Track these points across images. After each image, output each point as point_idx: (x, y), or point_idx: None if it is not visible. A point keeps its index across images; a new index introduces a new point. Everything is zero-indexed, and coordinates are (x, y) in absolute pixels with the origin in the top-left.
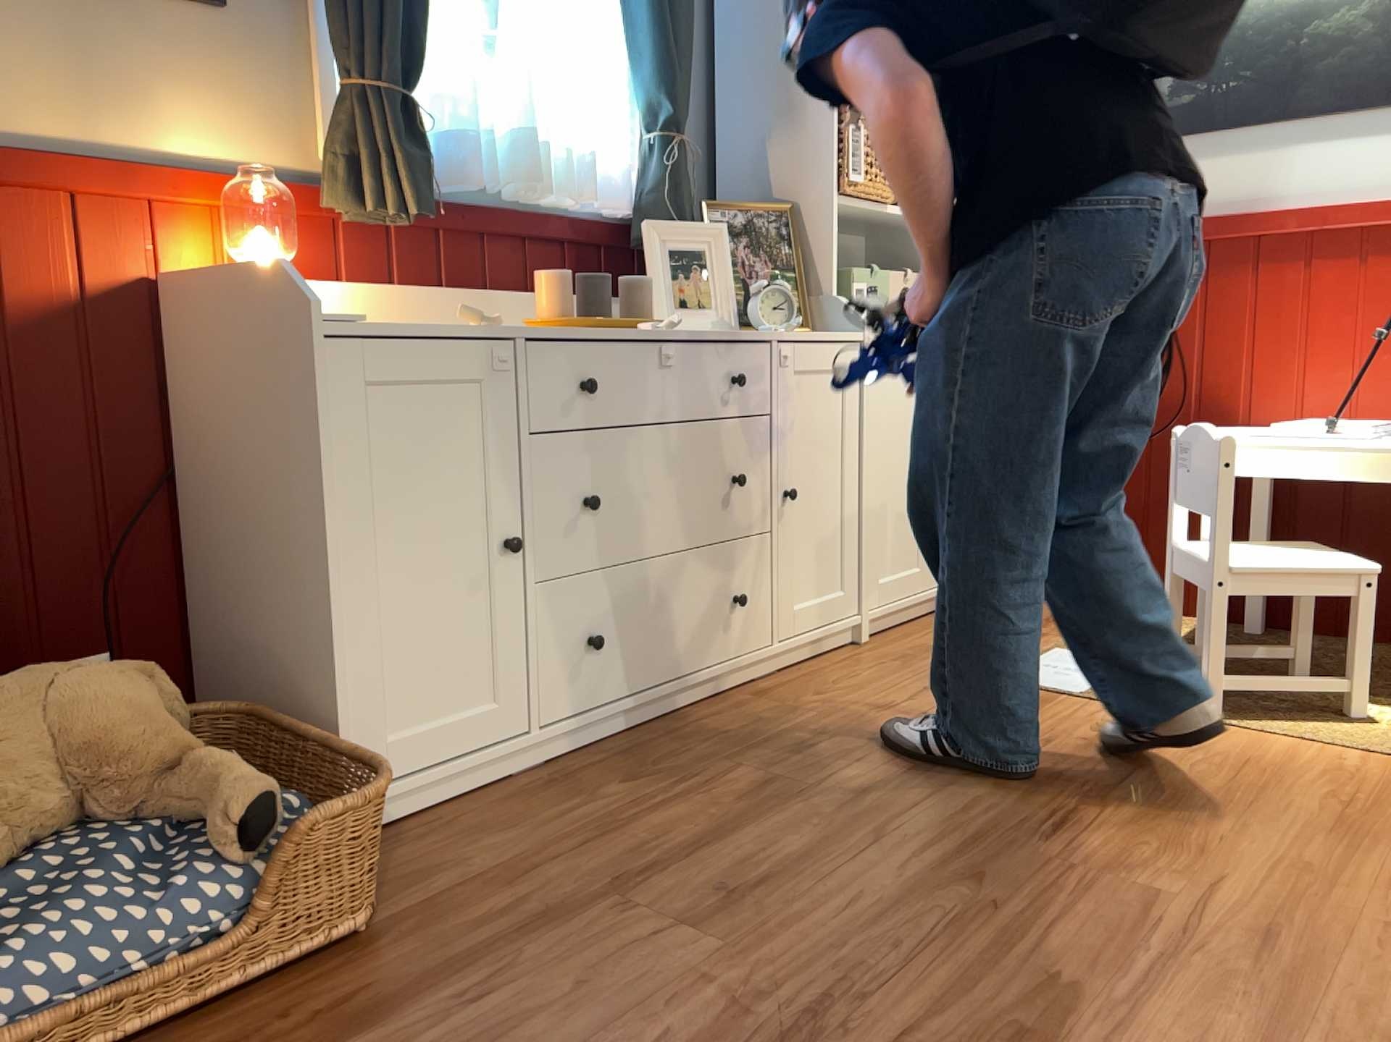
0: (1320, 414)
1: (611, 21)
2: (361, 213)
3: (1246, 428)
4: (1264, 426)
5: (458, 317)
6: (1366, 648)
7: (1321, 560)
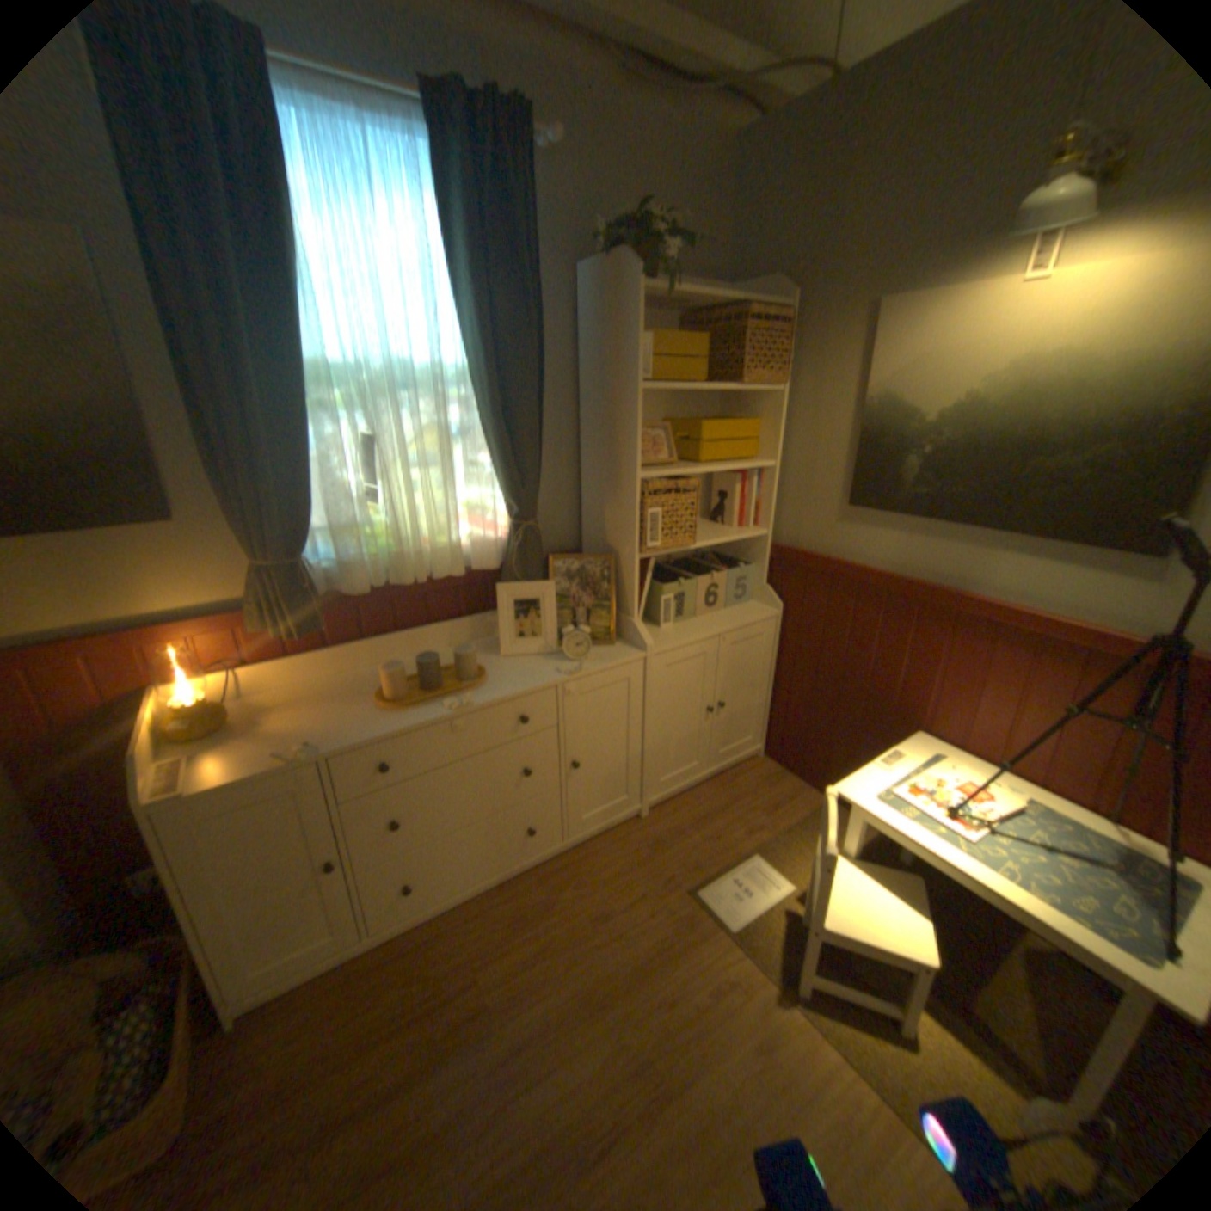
0: (983, 750)
1: (478, 447)
2: (274, 633)
3: (927, 740)
4: (942, 740)
5: (276, 755)
6: (921, 1008)
7: (902, 940)
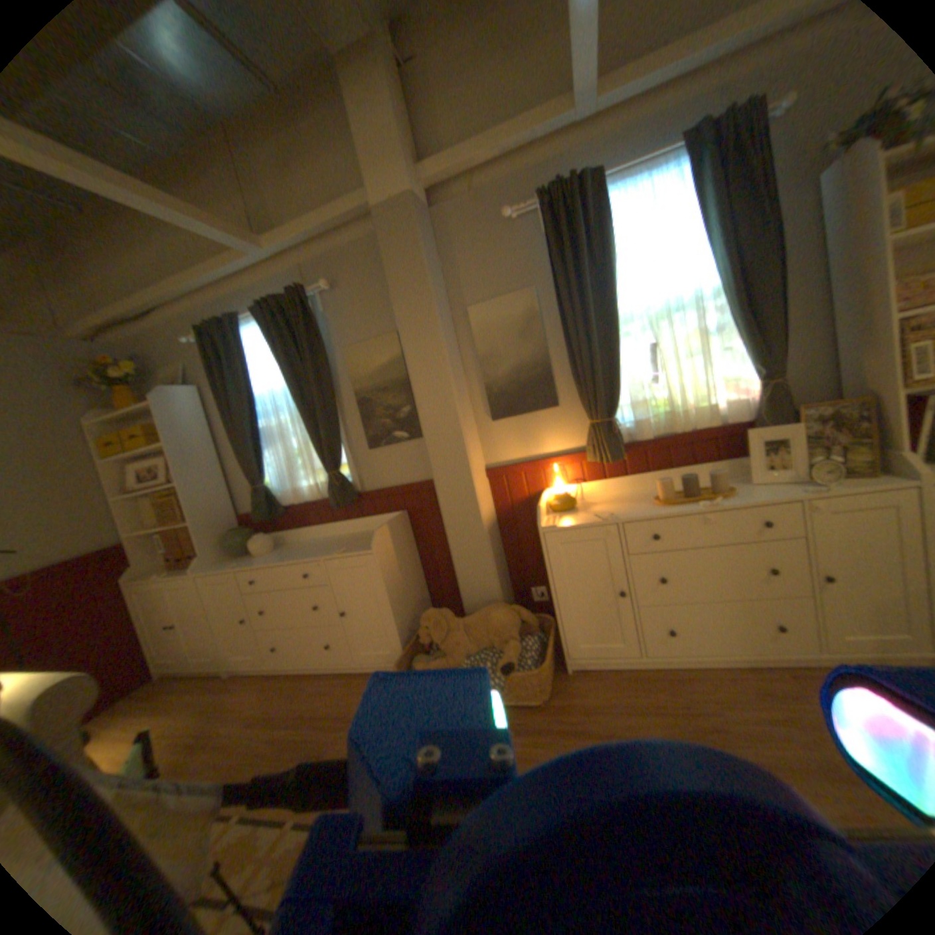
0: None
1: (730, 334)
2: (599, 460)
3: None
4: None
5: (597, 515)
6: None
7: None
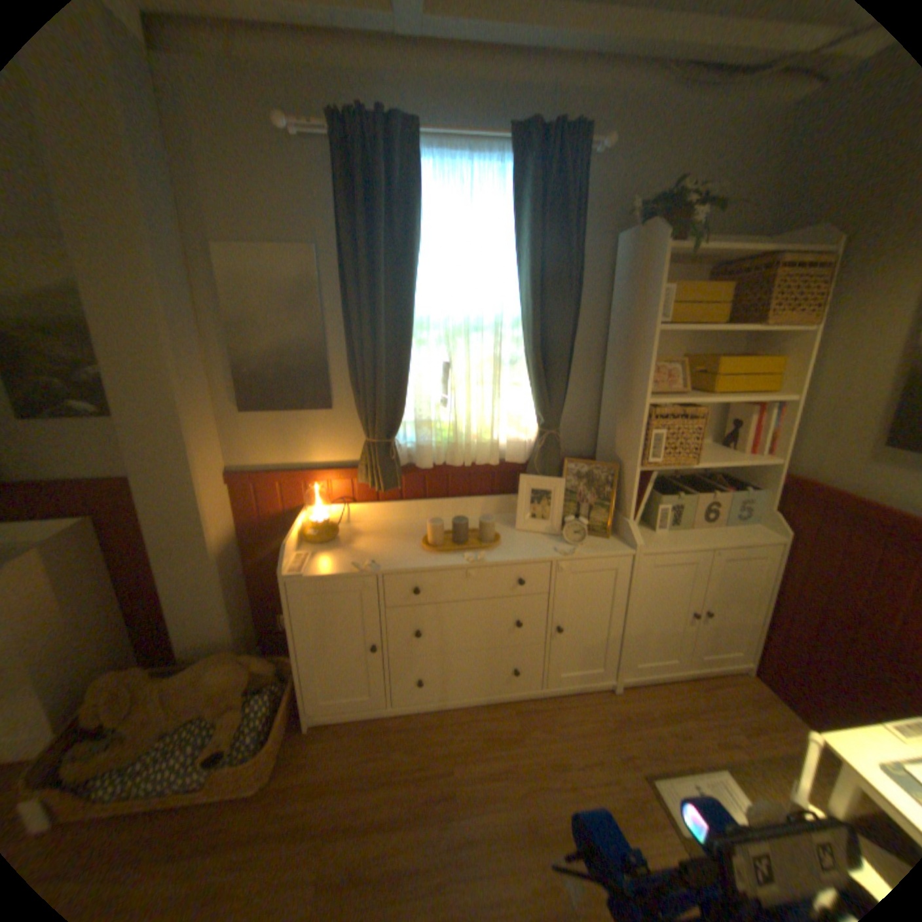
0: None
1: (521, 372)
2: (373, 484)
3: None
4: None
5: (356, 563)
6: None
7: None
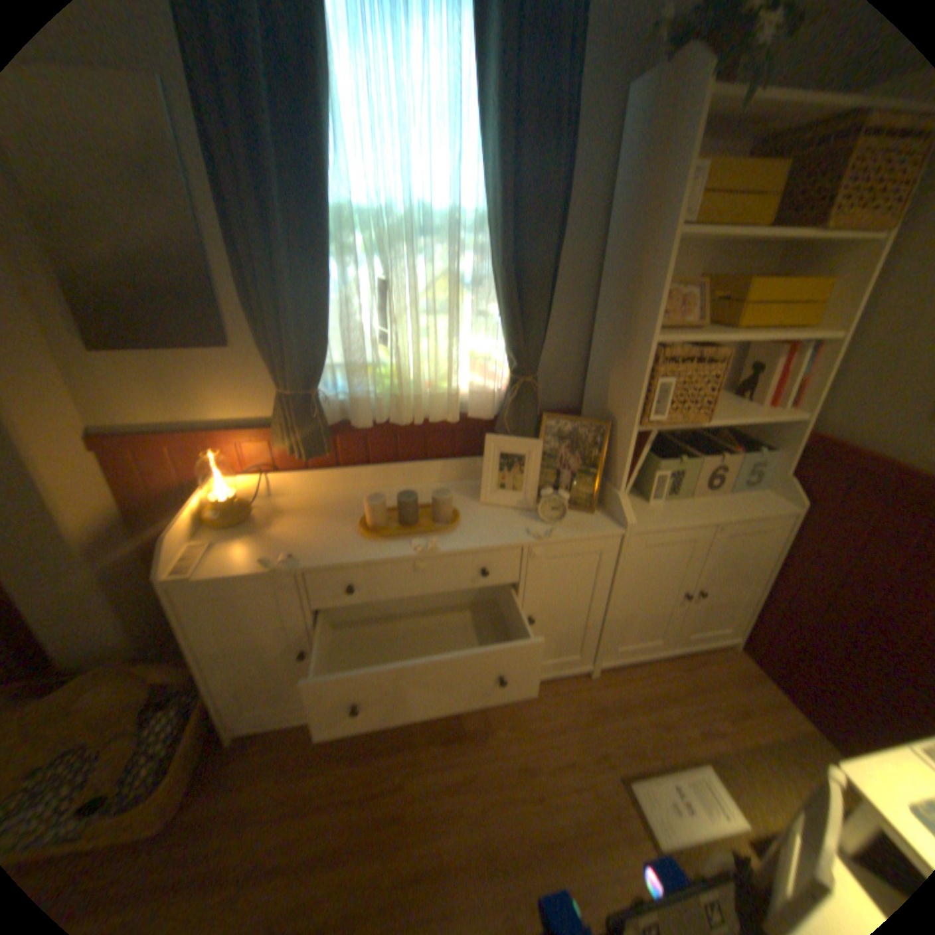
0: None
1: (488, 296)
2: (295, 449)
3: None
4: None
5: (267, 558)
6: None
7: None
